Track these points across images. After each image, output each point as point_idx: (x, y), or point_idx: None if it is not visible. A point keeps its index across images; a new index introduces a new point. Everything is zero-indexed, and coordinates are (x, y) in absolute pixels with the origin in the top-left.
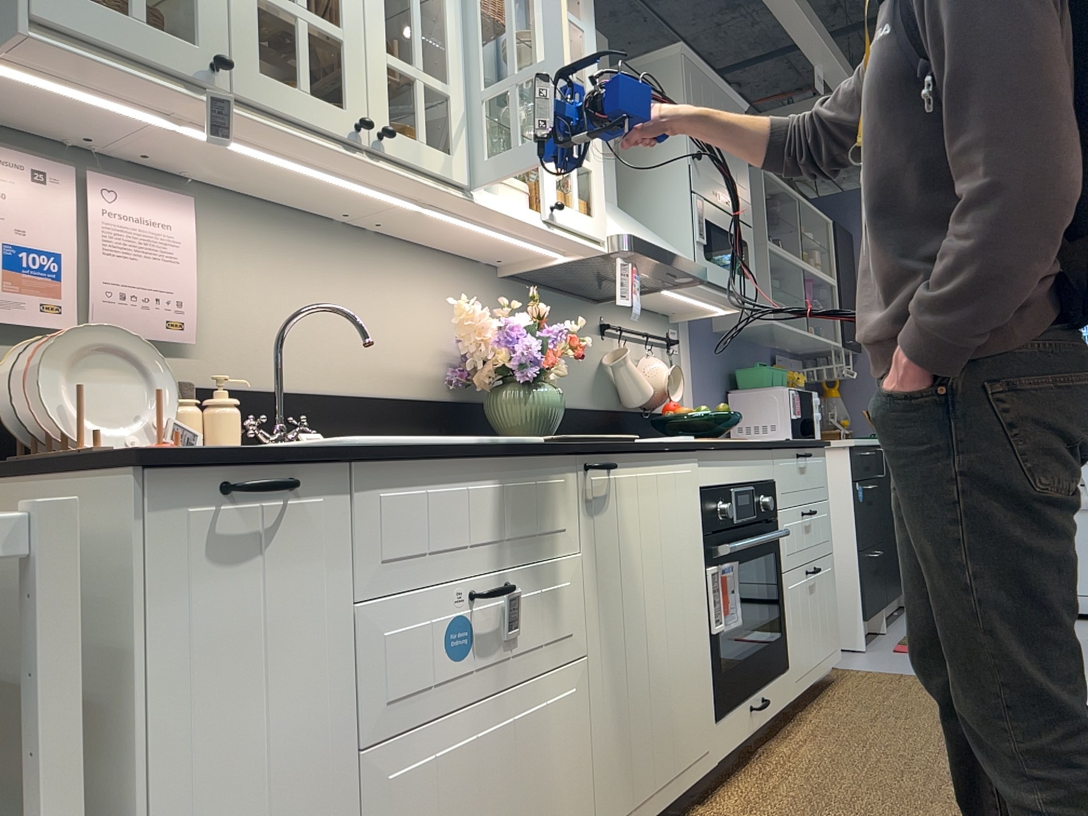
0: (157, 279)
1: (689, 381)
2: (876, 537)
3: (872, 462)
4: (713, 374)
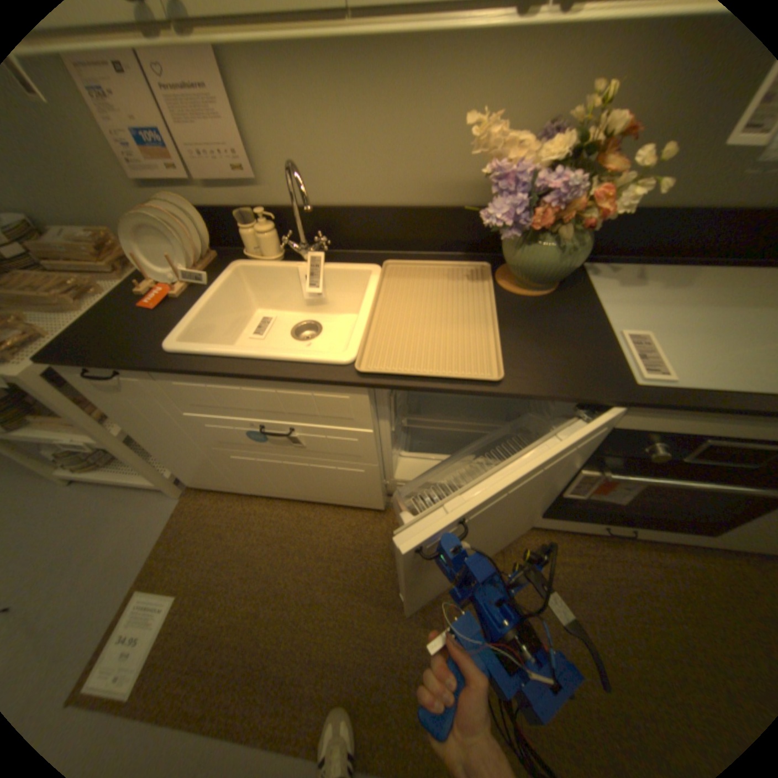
0: (211, 135)
1: None
2: None
3: None
4: None
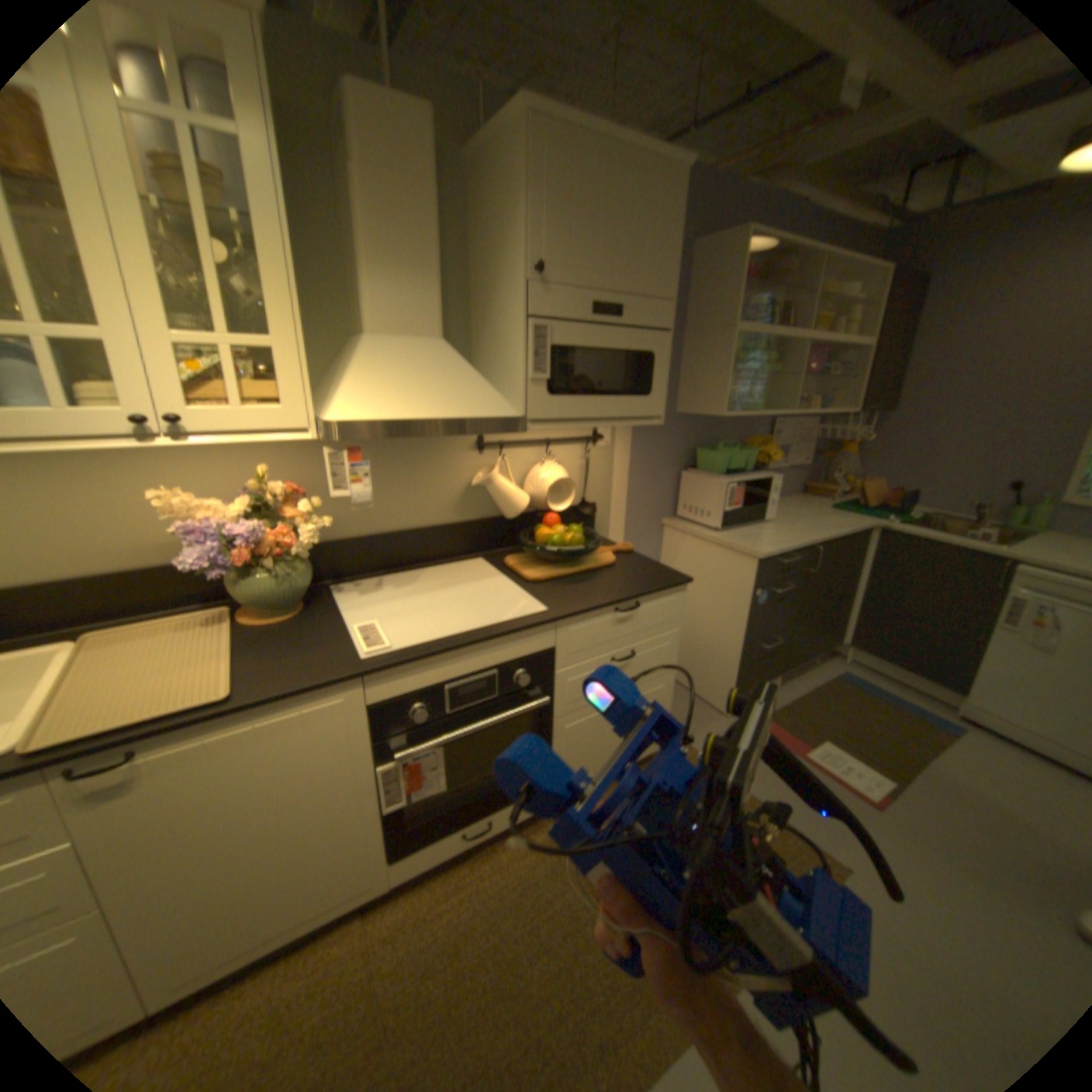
0: None
1: (618, 469)
2: (782, 627)
3: (800, 563)
4: (661, 455)
